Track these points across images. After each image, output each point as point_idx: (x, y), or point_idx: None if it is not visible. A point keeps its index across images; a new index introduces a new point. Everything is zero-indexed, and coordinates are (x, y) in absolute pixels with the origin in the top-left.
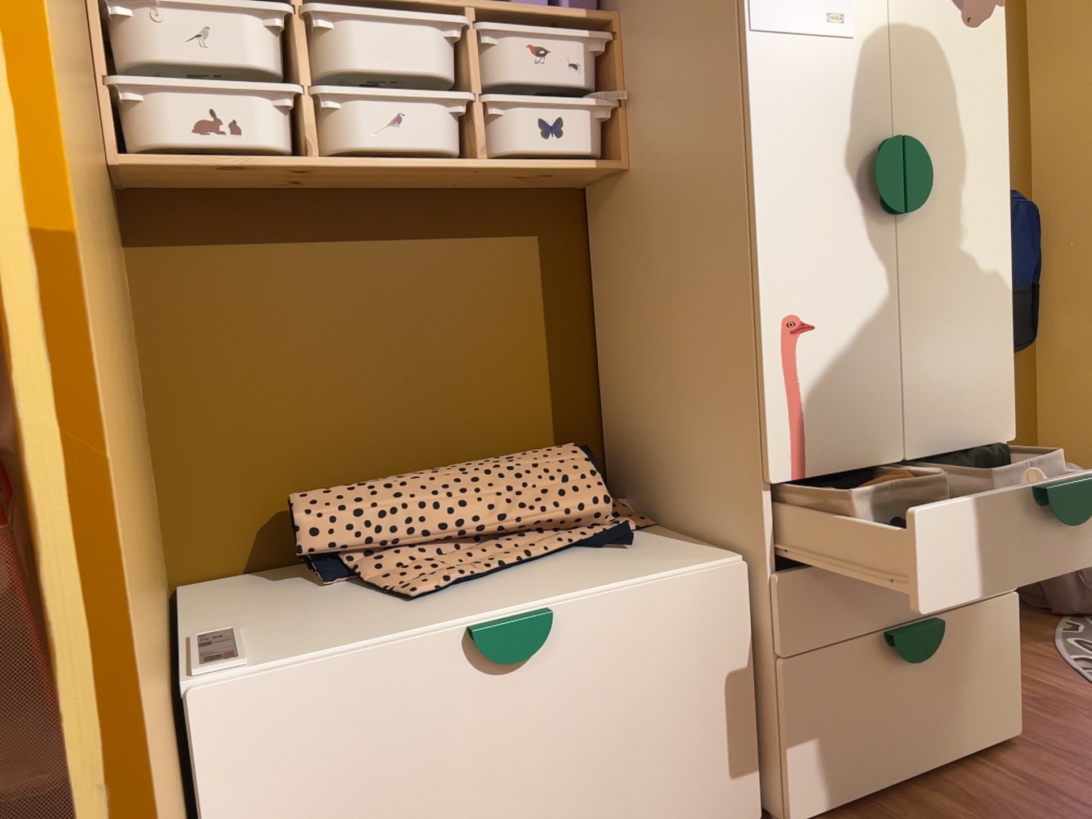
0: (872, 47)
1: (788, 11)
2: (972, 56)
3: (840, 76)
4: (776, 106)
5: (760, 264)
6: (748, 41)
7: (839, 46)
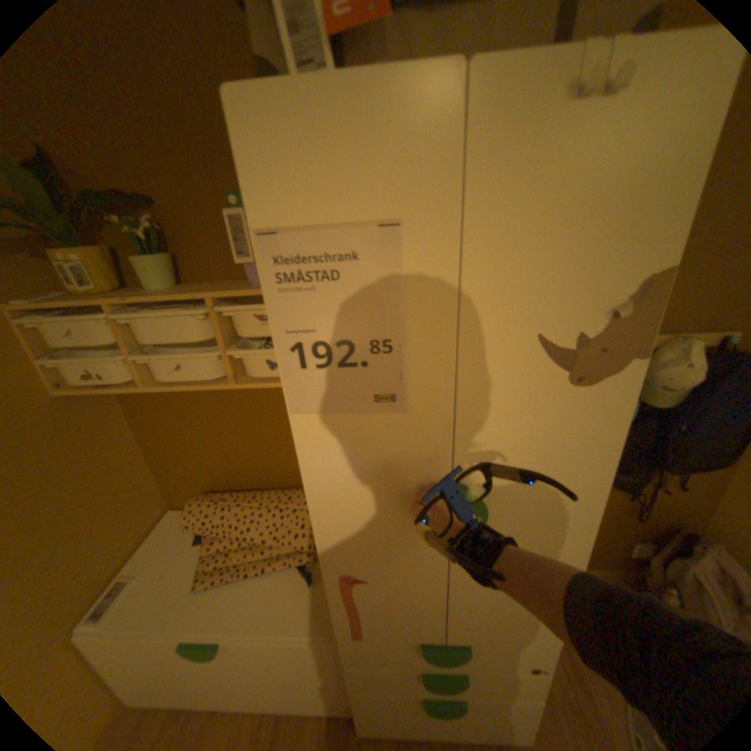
0: (430, 417)
1: (329, 396)
2: (577, 412)
3: (391, 440)
4: (322, 462)
5: (320, 546)
6: (293, 417)
7: (389, 417)
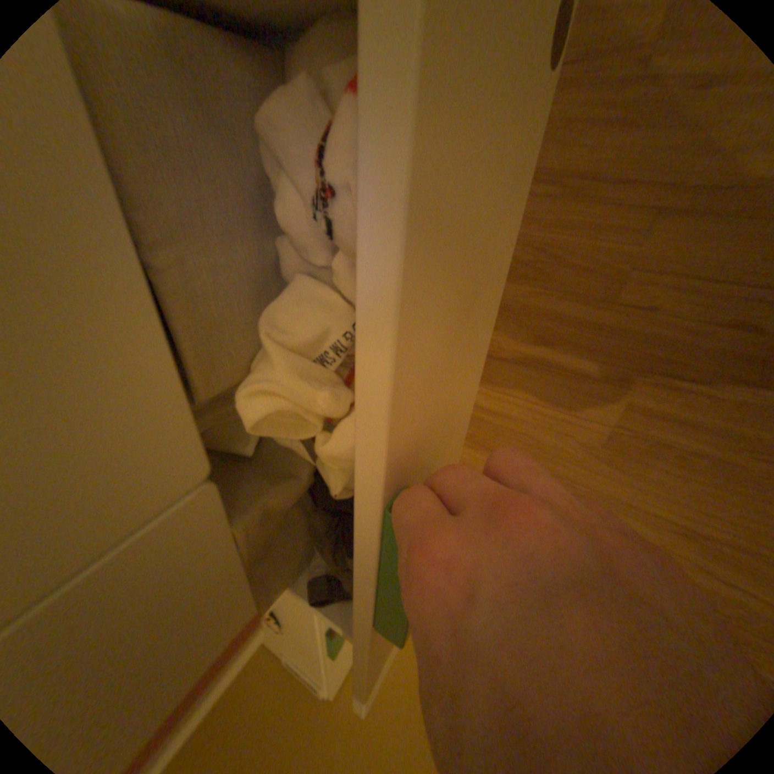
0: None
1: None
2: None
3: None
4: None
5: None
6: None
7: None
